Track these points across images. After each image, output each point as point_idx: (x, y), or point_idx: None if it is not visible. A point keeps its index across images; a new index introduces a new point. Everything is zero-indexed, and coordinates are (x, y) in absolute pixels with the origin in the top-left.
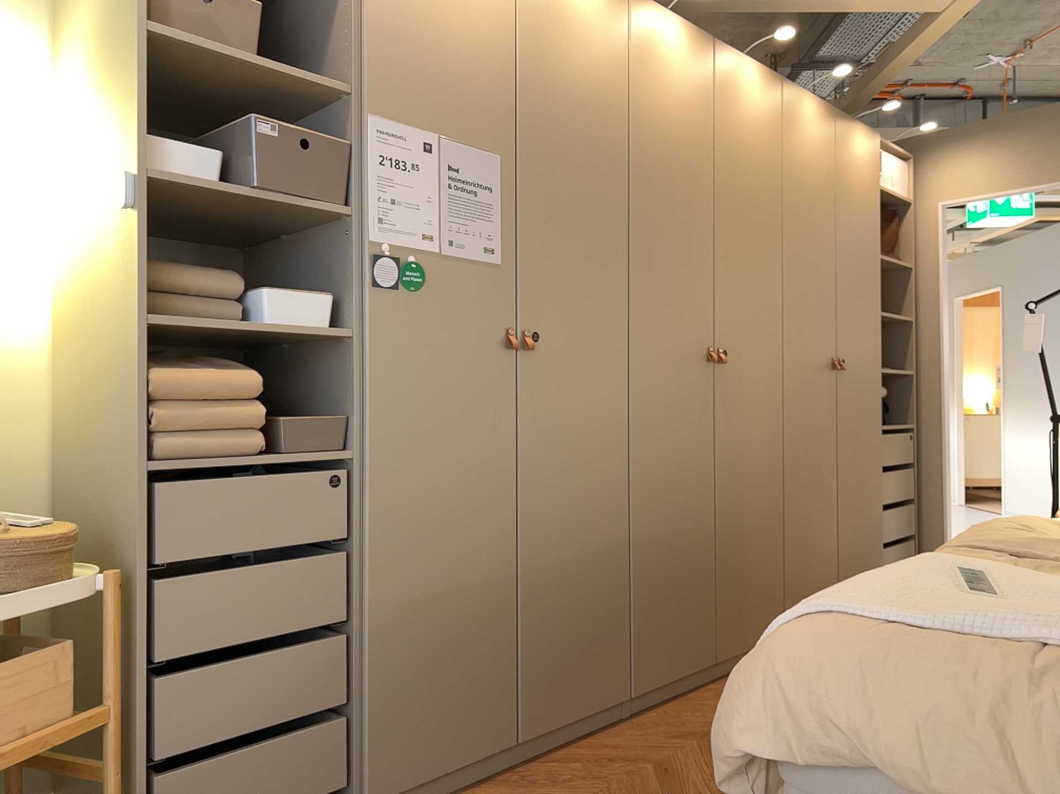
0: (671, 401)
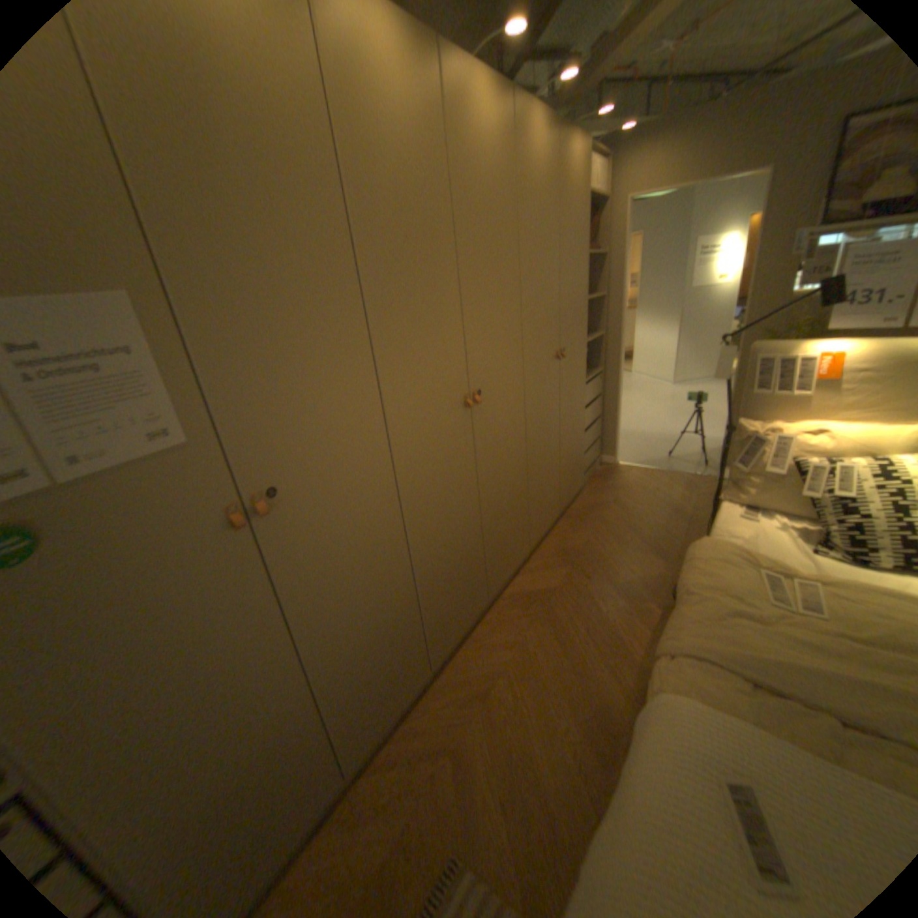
0: (443, 455)
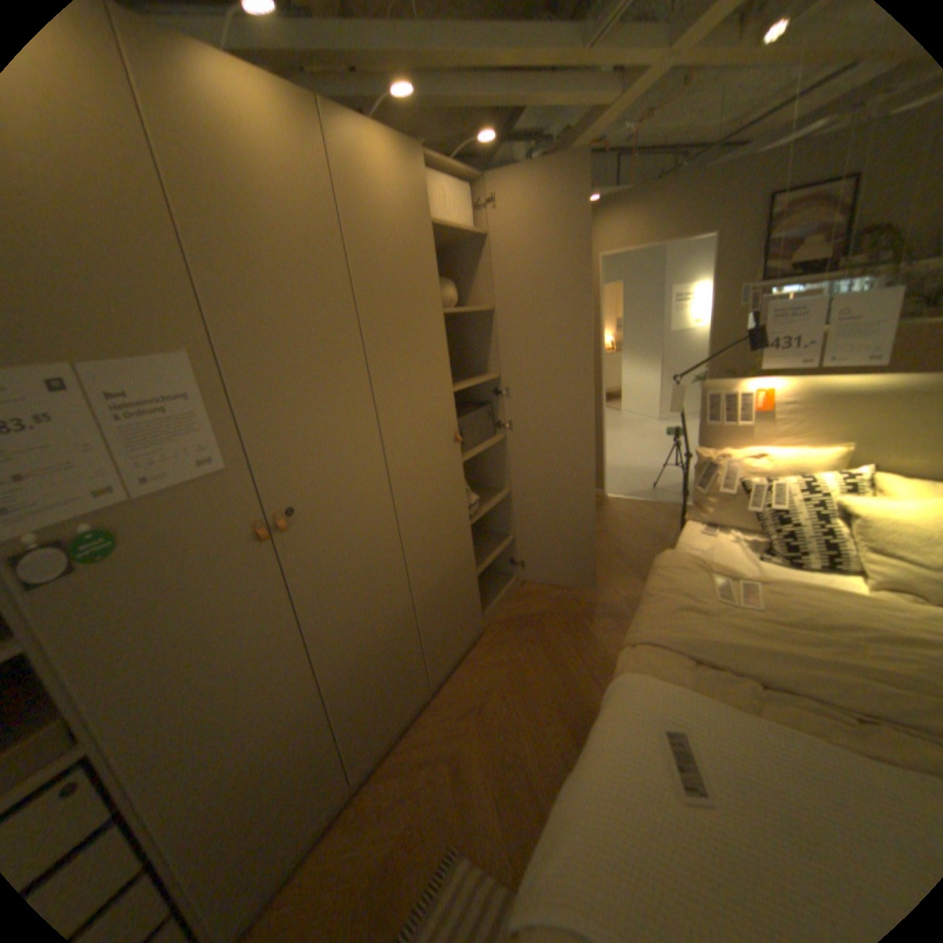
0: (435, 485)
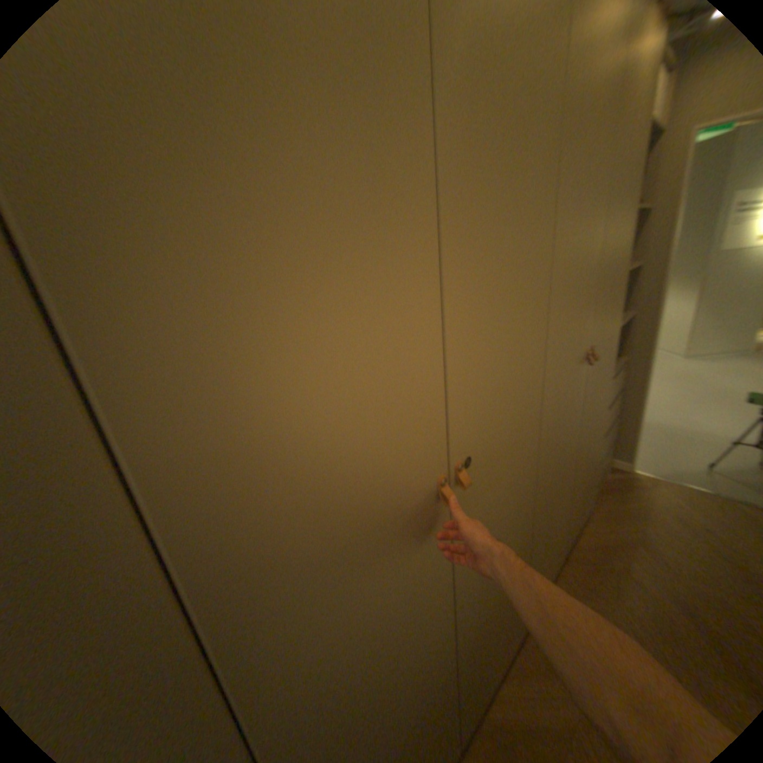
0: (387, 613)
